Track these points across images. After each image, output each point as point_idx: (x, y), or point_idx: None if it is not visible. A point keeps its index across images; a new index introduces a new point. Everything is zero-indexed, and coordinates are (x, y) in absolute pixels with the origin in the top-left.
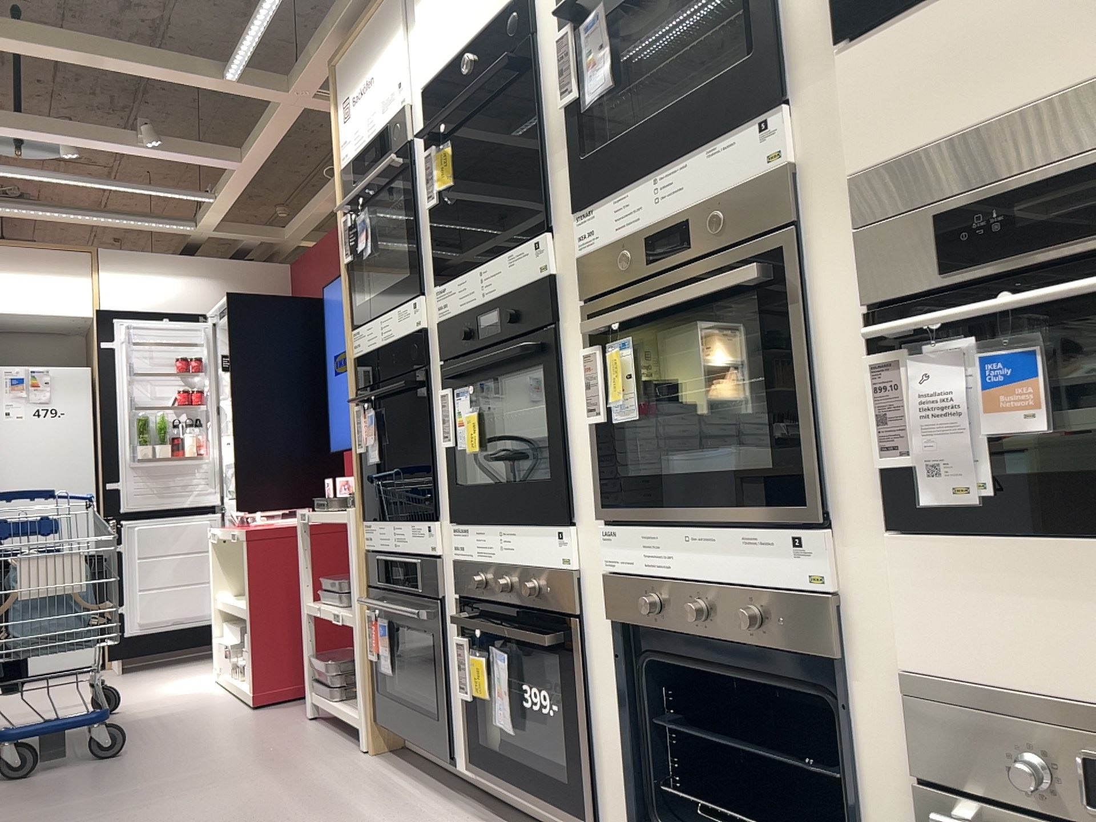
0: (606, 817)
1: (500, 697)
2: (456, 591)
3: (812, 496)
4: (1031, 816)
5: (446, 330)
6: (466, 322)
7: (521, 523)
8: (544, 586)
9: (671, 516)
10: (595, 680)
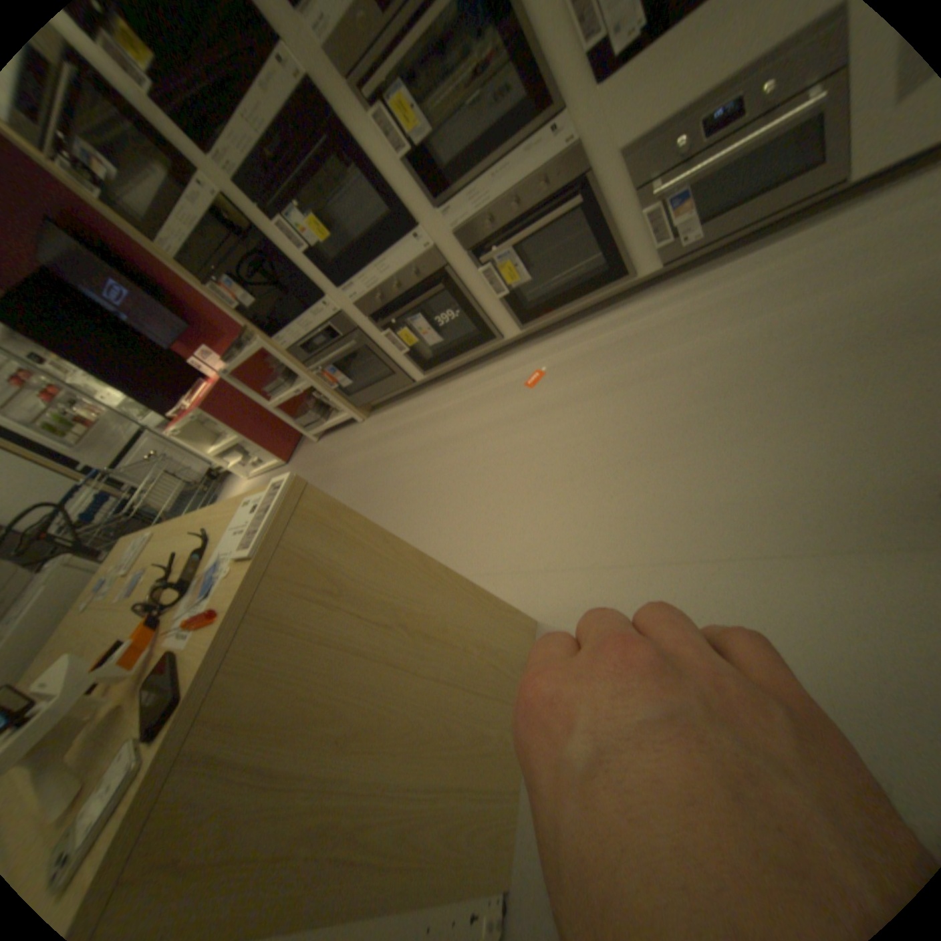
0: (502, 327)
1: (424, 333)
2: (363, 315)
3: (553, 93)
4: (682, 160)
5: (244, 177)
6: (257, 159)
7: (385, 247)
8: (419, 265)
9: (478, 167)
10: (469, 282)
